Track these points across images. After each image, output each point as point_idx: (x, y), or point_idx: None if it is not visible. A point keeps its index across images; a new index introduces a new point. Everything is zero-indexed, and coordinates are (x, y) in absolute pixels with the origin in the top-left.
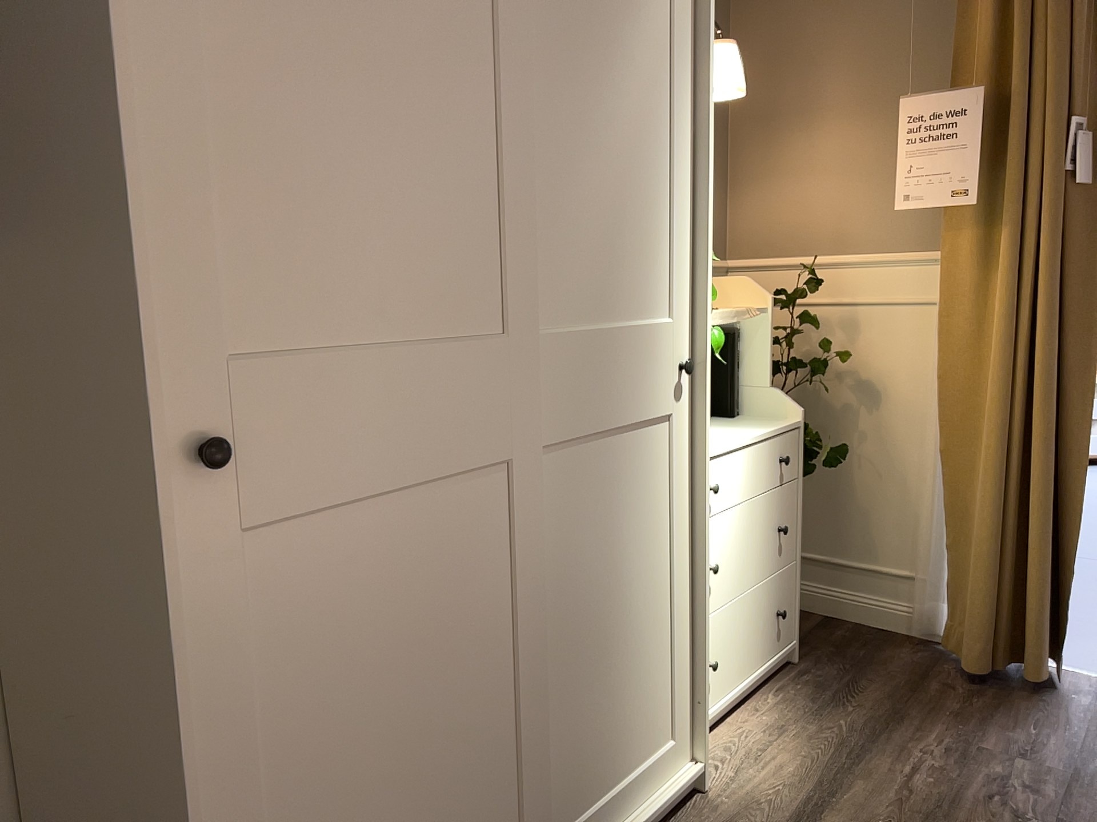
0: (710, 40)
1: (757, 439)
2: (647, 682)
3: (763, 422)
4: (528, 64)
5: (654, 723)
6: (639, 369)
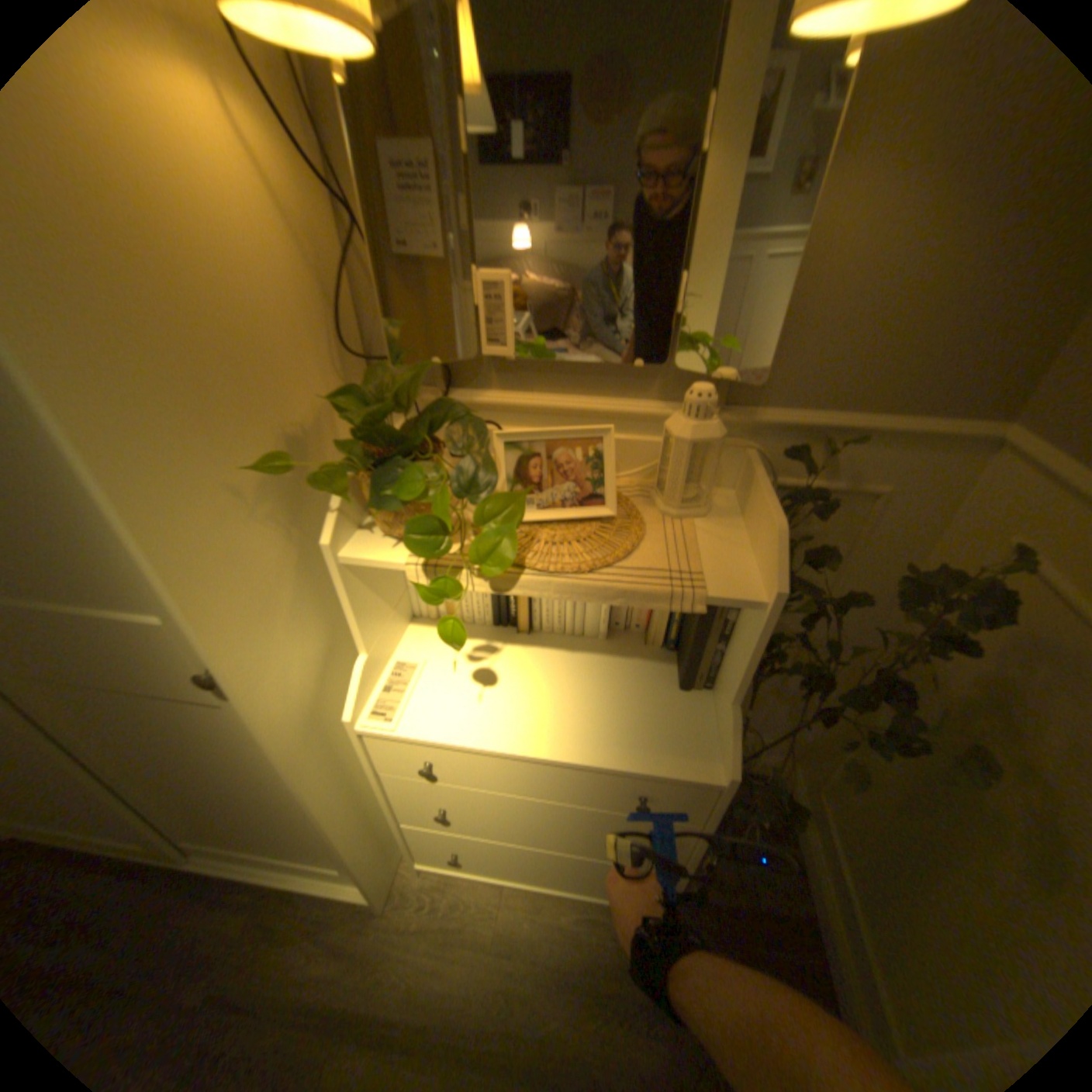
0: None
1: (552, 764)
2: (275, 838)
3: (675, 735)
4: None
5: (298, 857)
6: (104, 657)
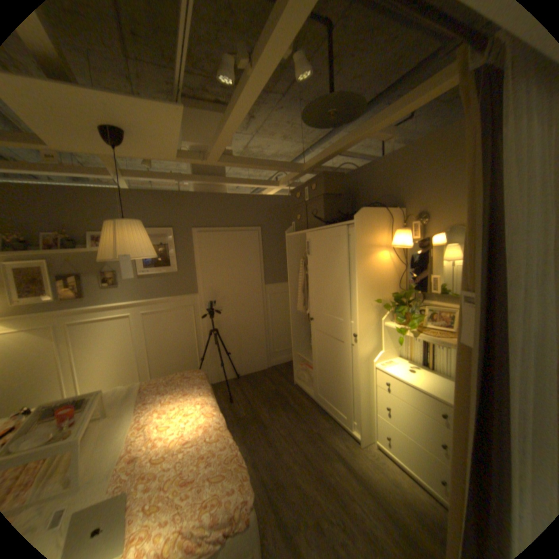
0: (357, 257)
1: (420, 390)
2: (348, 400)
3: None
4: (320, 272)
5: (350, 412)
6: (343, 330)
